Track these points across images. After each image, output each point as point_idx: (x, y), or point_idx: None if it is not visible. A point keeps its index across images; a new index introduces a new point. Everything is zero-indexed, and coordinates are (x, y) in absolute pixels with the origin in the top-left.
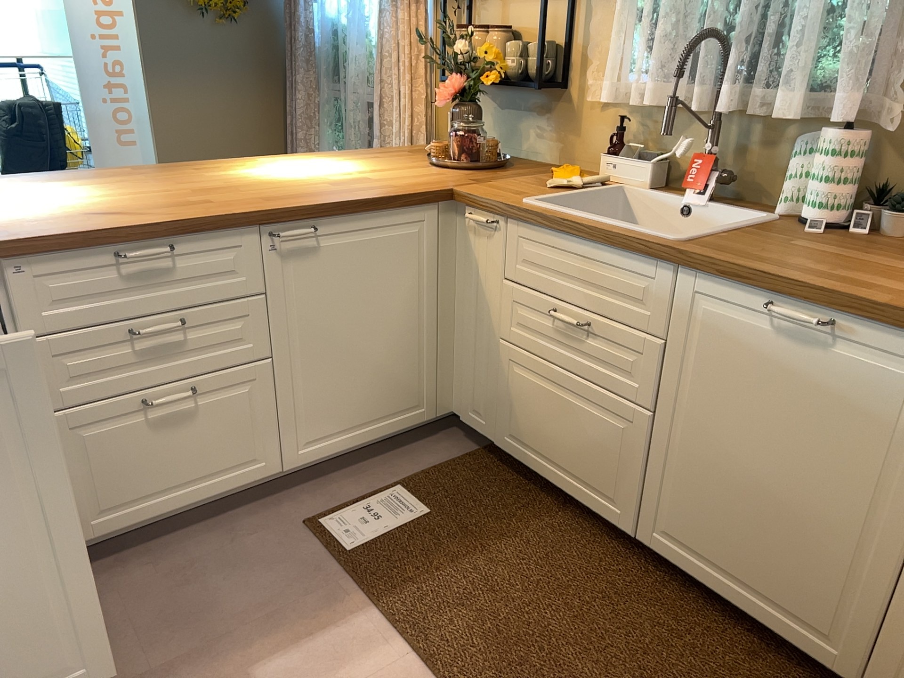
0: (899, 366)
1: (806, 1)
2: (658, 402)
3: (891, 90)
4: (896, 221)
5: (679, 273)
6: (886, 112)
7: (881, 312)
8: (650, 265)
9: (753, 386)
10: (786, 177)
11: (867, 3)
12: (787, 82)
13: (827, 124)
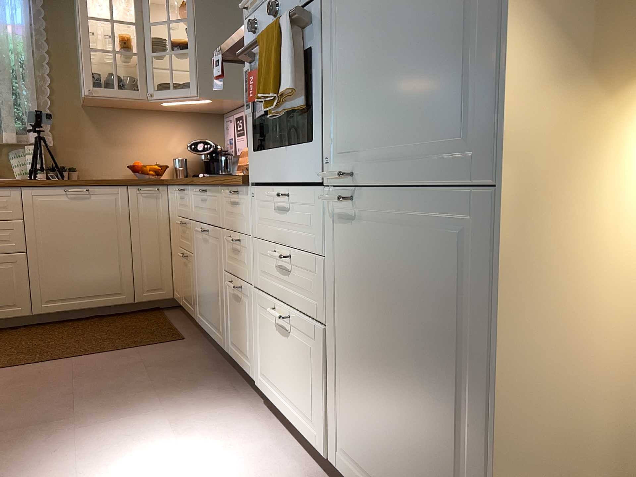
0: (110, 196)
1: (4, 100)
2: (27, 247)
3: (44, 133)
4: (66, 174)
5: (22, 191)
6: (46, 139)
7: (101, 182)
8: (7, 191)
9: (68, 221)
10: (15, 166)
11: (28, 103)
12: (7, 129)
13: (23, 146)
